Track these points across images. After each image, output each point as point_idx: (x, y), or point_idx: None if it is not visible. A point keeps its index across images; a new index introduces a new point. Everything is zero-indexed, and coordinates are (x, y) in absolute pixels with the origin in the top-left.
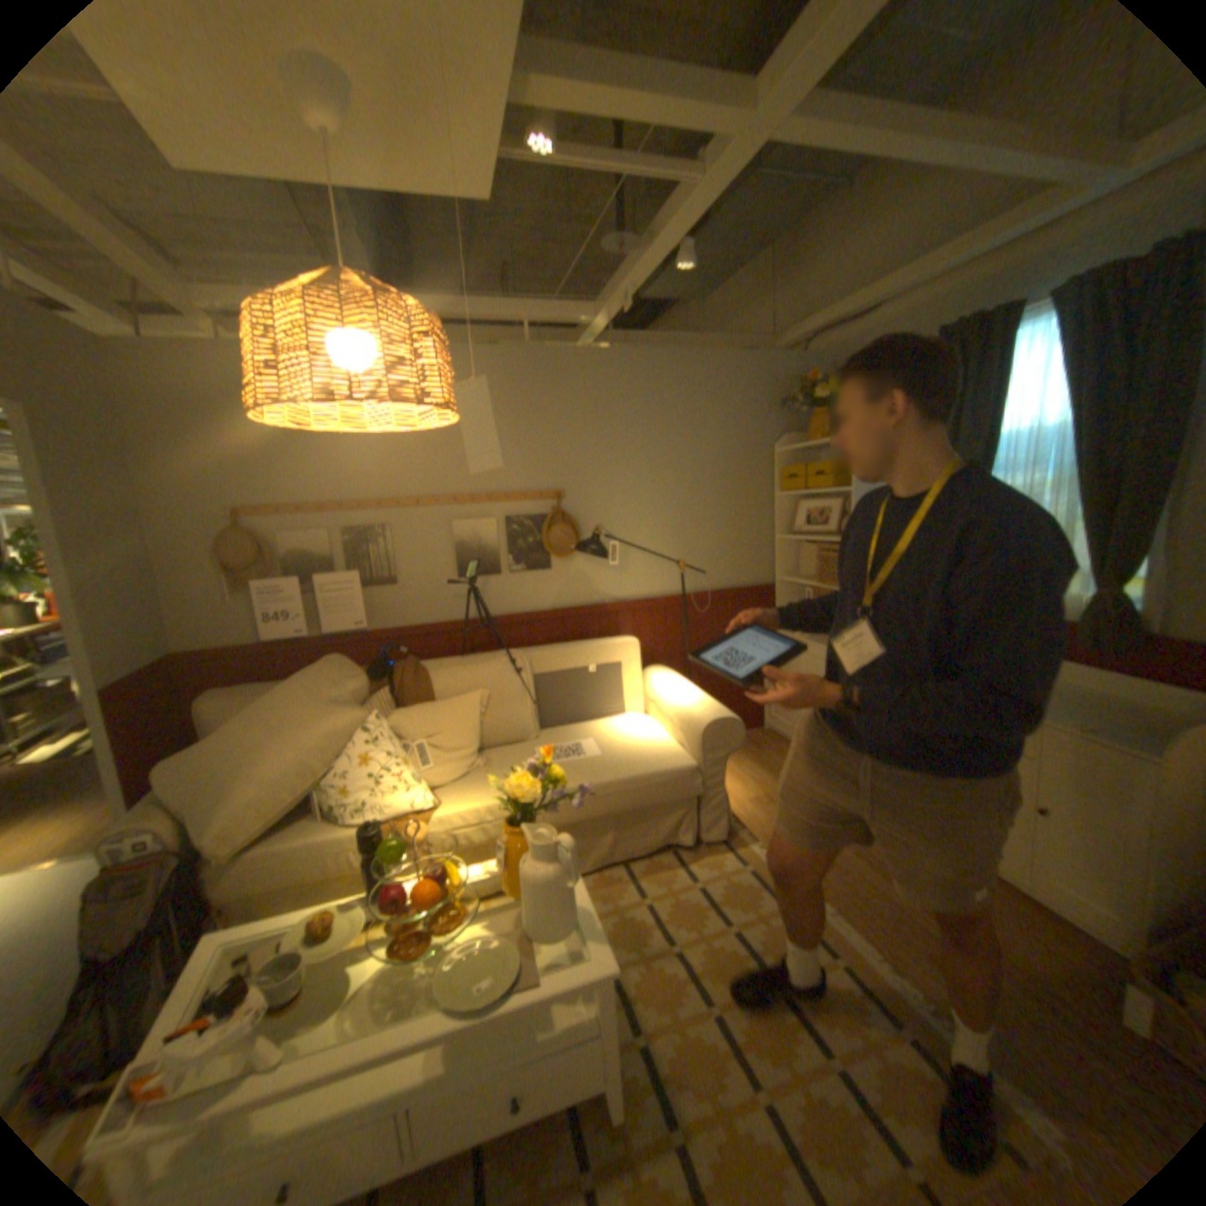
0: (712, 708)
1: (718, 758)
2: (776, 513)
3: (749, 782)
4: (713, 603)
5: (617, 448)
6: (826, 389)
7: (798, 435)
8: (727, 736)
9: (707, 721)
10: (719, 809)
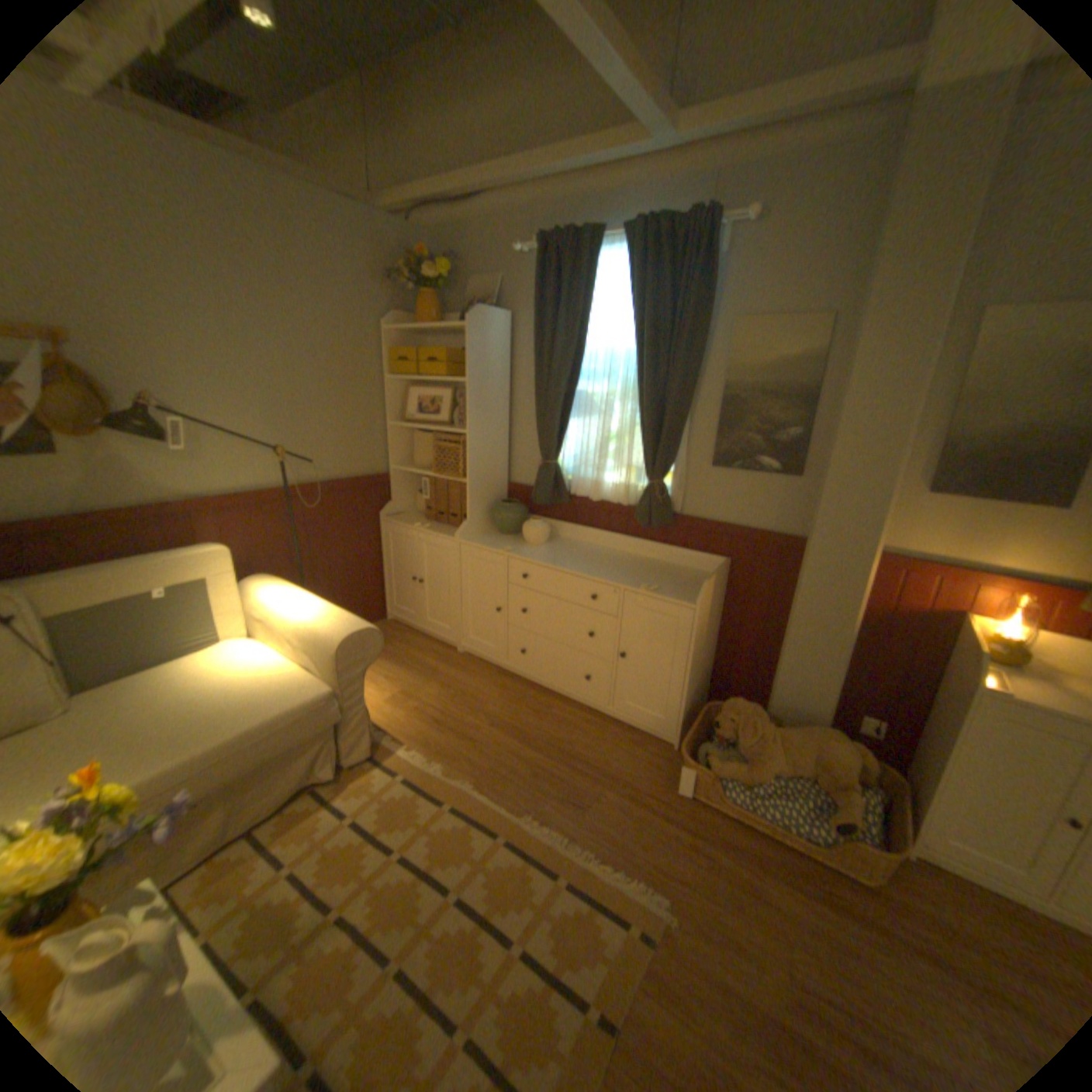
0: (343, 621)
1: (355, 676)
2: (388, 398)
3: (381, 681)
4: (324, 496)
5: (165, 282)
6: (434, 270)
7: (405, 316)
8: (364, 649)
9: (341, 639)
10: (361, 727)
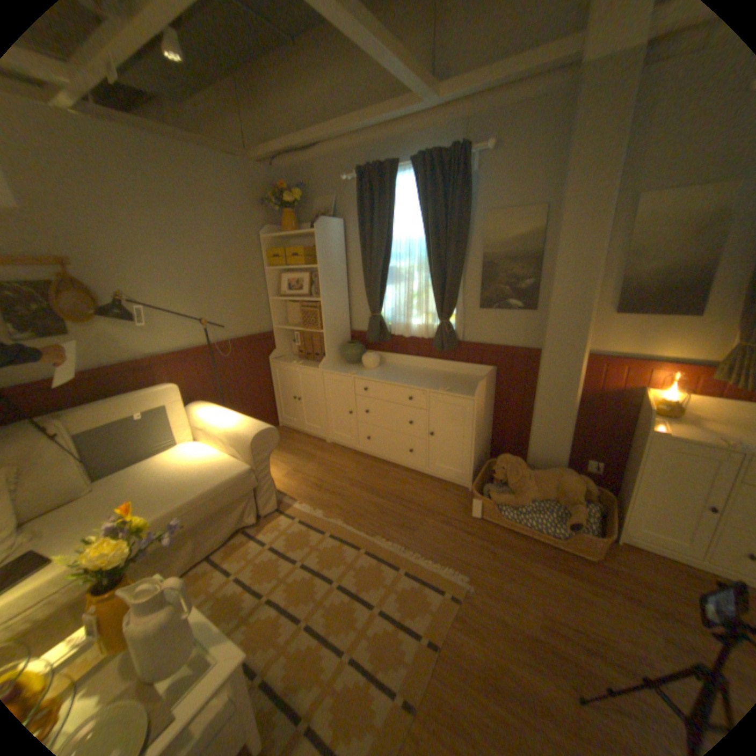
0: (253, 424)
1: (264, 457)
2: (268, 282)
3: (279, 464)
4: (233, 348)
5: (125, 221)
6: (291, 196)
7: (275, 228)
8: (268, 441)
9: (253, 435)
10: (269, 490)
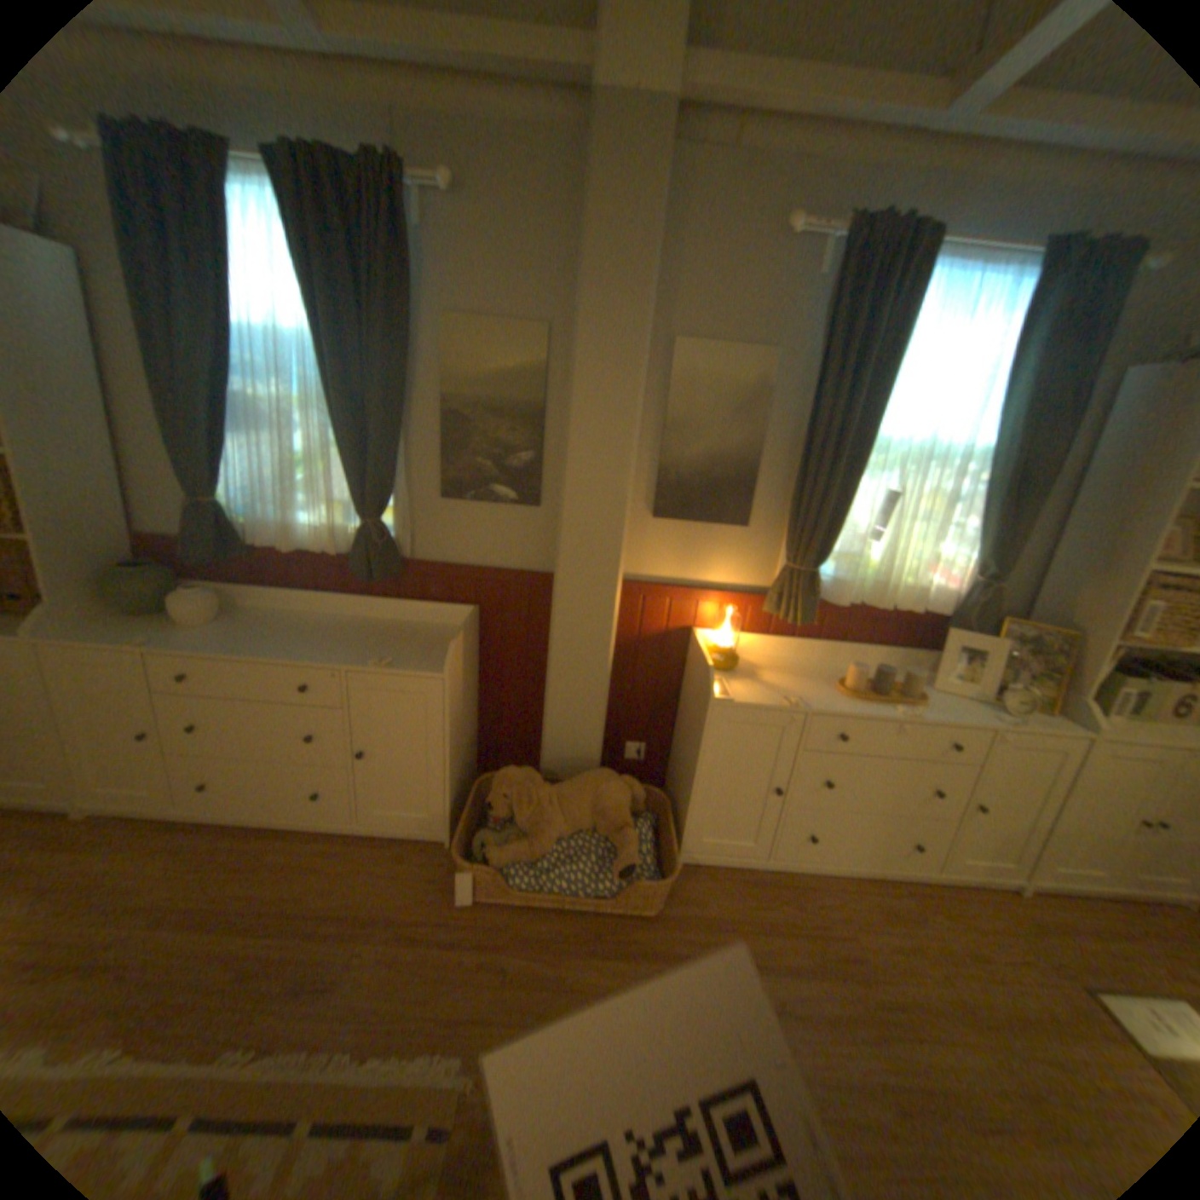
0: None
1: None
2: None
3: None
4: None
5: None
6: None
7: None
8: None
9: None
10: None
